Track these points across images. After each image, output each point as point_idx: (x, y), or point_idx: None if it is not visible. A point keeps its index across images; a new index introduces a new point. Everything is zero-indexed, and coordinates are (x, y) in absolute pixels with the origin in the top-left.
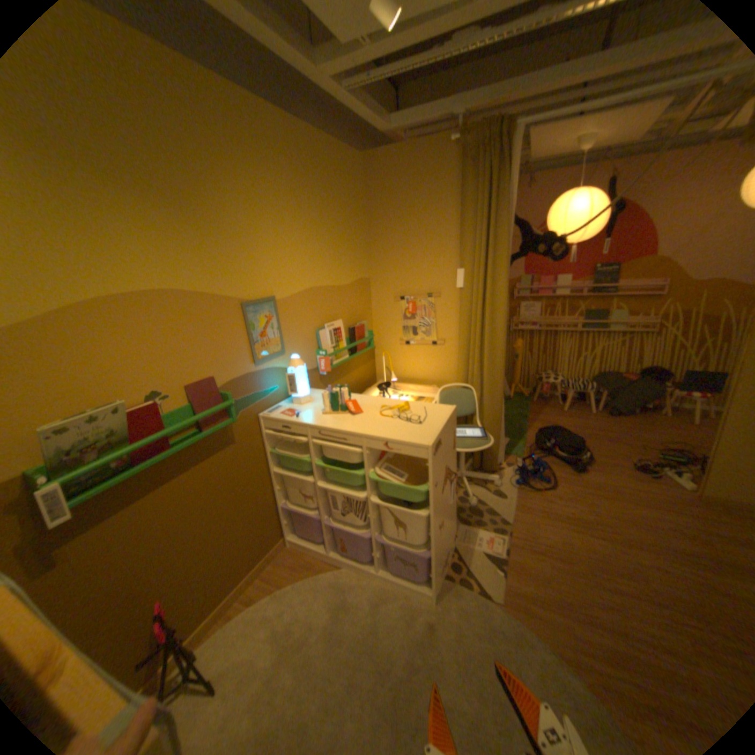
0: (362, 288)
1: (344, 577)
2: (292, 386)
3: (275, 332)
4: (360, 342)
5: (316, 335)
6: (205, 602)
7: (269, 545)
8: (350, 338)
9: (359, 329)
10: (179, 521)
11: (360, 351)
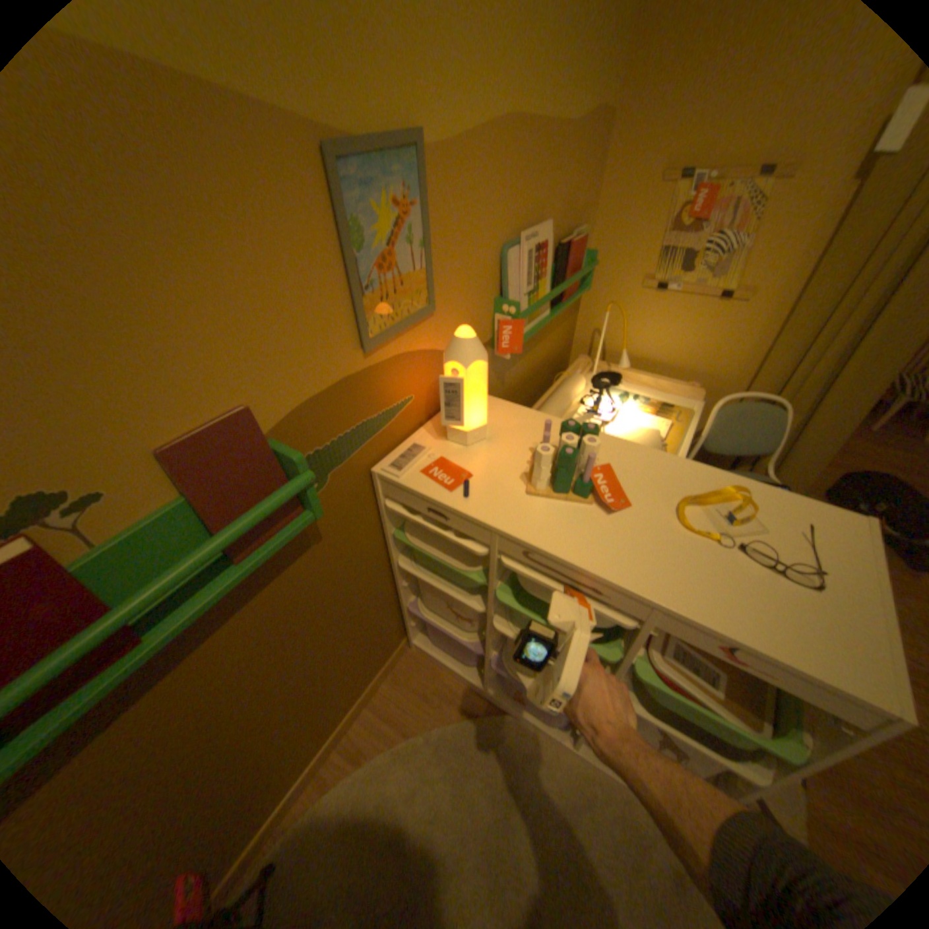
0: (600, 135)
1: (513, 734)
2: (451, 406)
3: (416, 251)
4: (572, 277)
5: (501, 260)
6: (282, 779)
7: (385, 656)
8: (556, 267)
9: (578, 247)
10: (208, 721)
11: (569, 297)
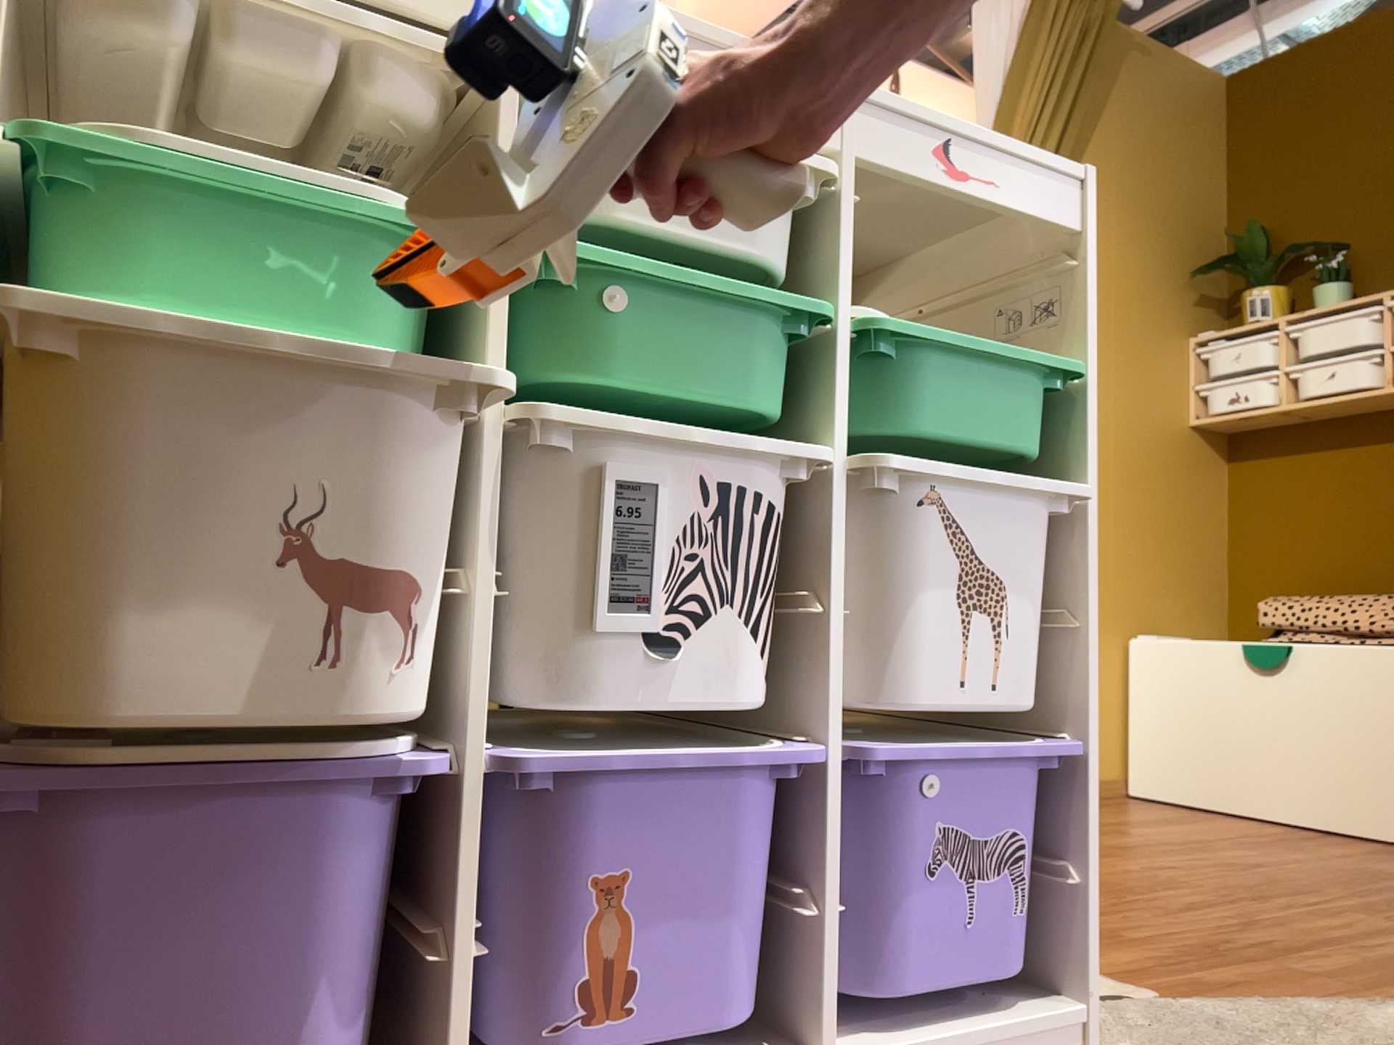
0: None
1: None
2: None
3: None
4: None
5: None
6: None
7: None
8: None
9: None
10: None
11: None
